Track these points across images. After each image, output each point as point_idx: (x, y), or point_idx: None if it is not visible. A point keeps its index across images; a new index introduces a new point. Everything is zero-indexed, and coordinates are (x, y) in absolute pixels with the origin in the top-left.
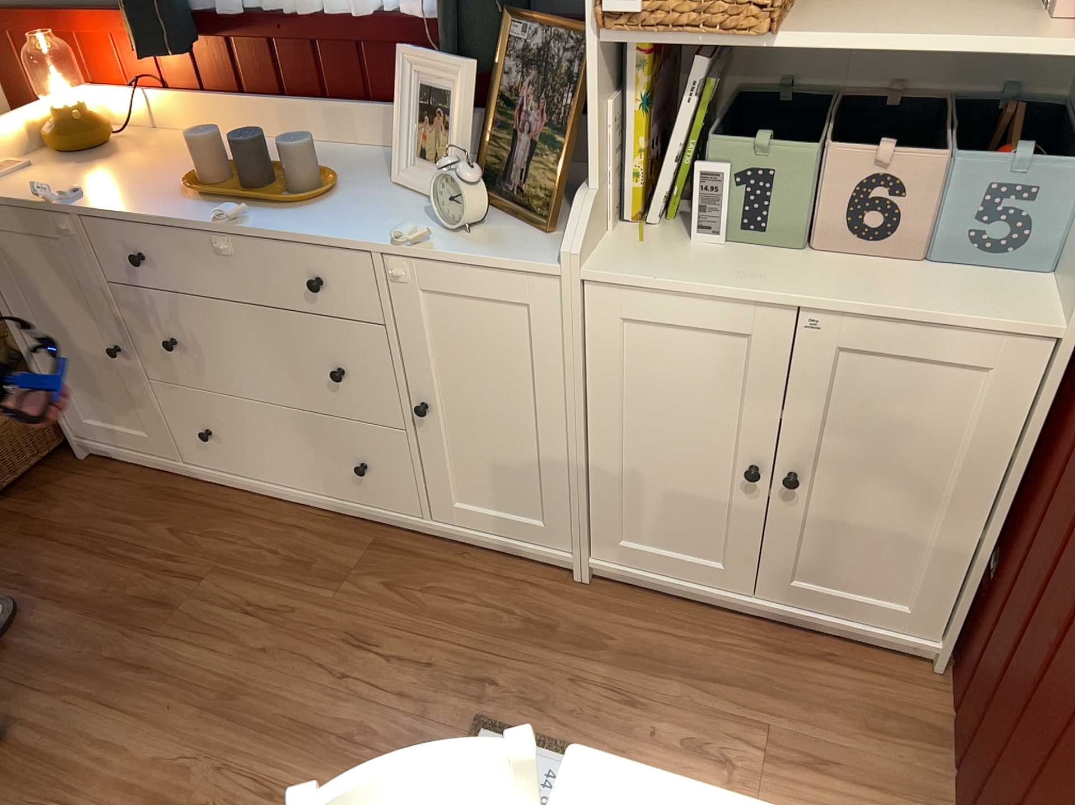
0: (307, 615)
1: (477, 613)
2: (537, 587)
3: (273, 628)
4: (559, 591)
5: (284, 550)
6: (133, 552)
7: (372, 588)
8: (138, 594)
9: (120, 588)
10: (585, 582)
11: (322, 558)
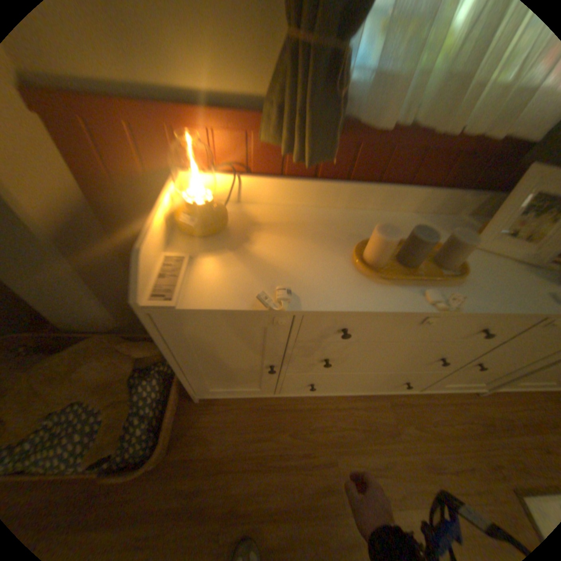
0: (403, 468)
1: (465, 432)
2: (471, 406)
3: (397, 485)
4: (480, 405)
5: (358, 429)
6: (281, 466)
7: (414, 437)
8: (310, 496)
9: (297, 498)
10: (483, 396)
11: (379, 427)
